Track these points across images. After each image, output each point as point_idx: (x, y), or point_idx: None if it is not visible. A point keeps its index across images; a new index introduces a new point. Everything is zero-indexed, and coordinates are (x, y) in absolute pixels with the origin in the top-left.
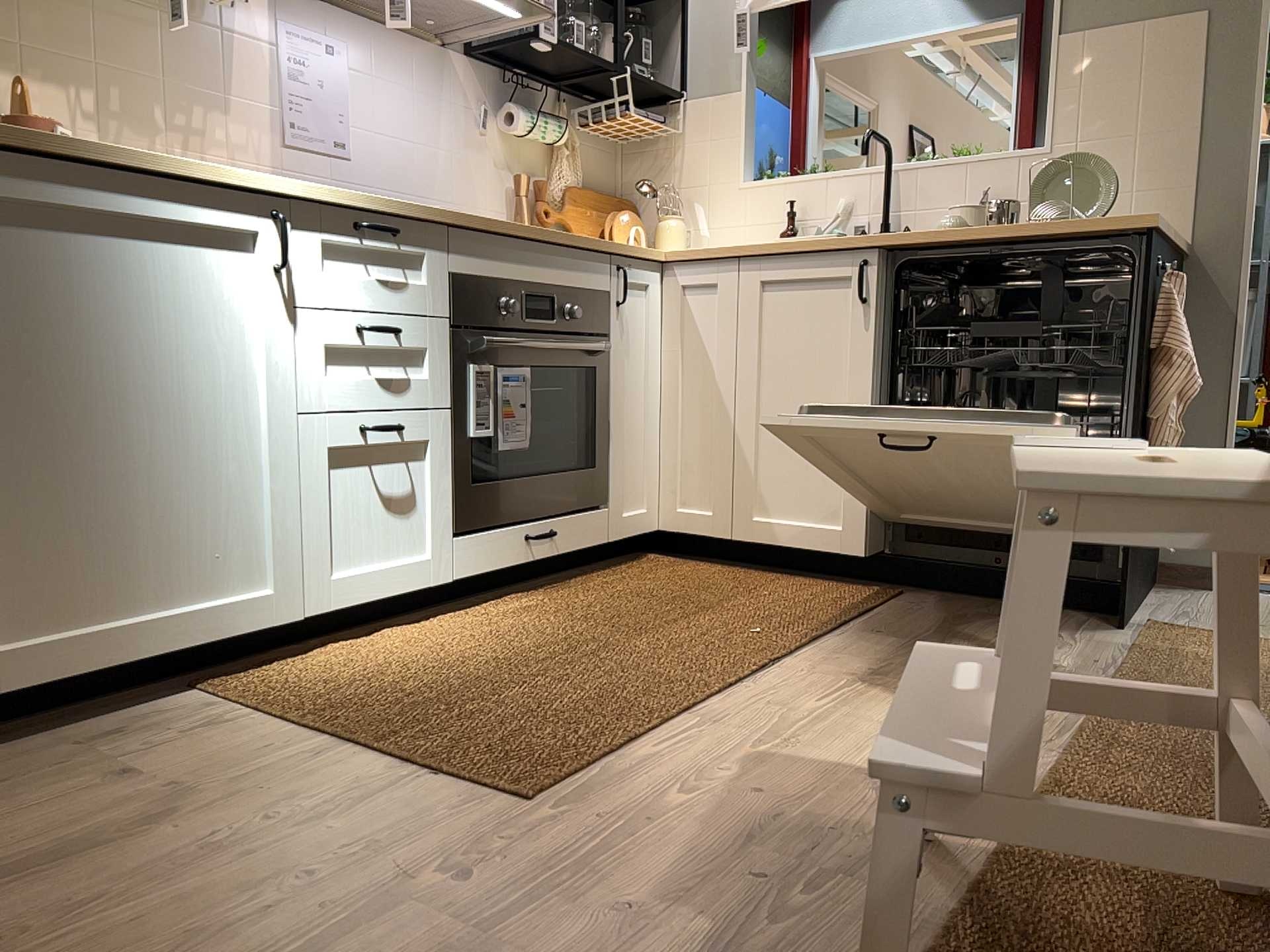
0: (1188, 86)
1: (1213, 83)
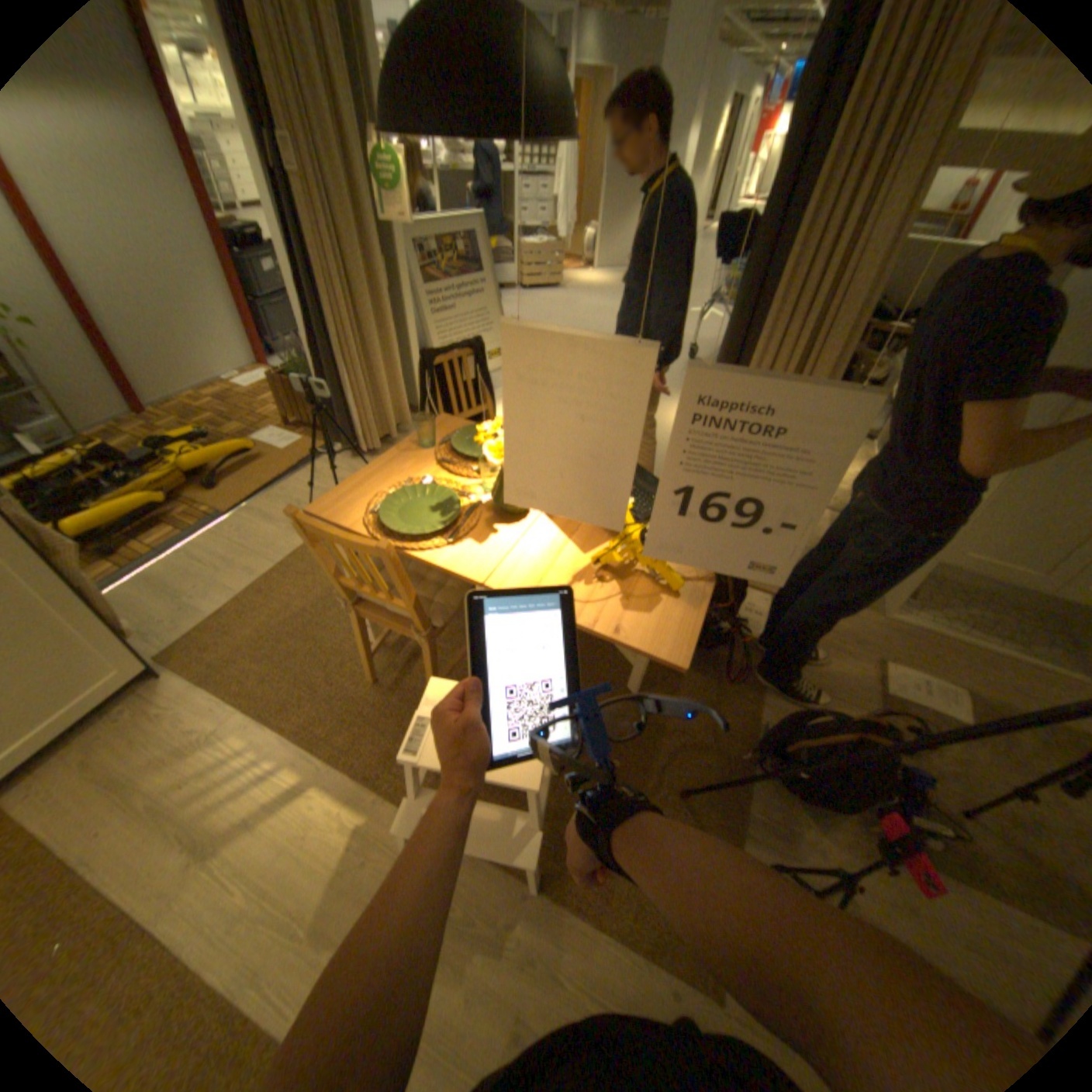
0: None
1: None
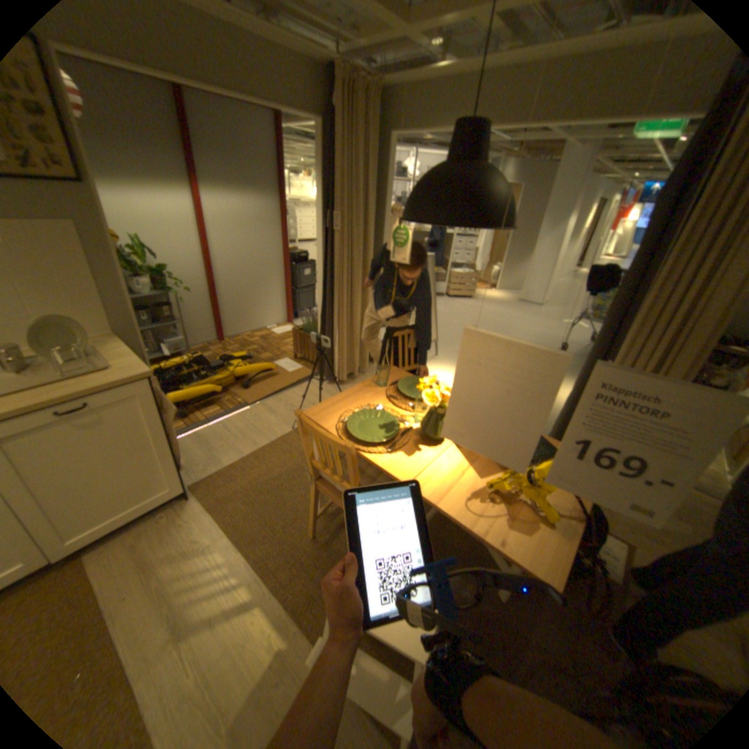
0: (78, 257)
1: (91, 256)
